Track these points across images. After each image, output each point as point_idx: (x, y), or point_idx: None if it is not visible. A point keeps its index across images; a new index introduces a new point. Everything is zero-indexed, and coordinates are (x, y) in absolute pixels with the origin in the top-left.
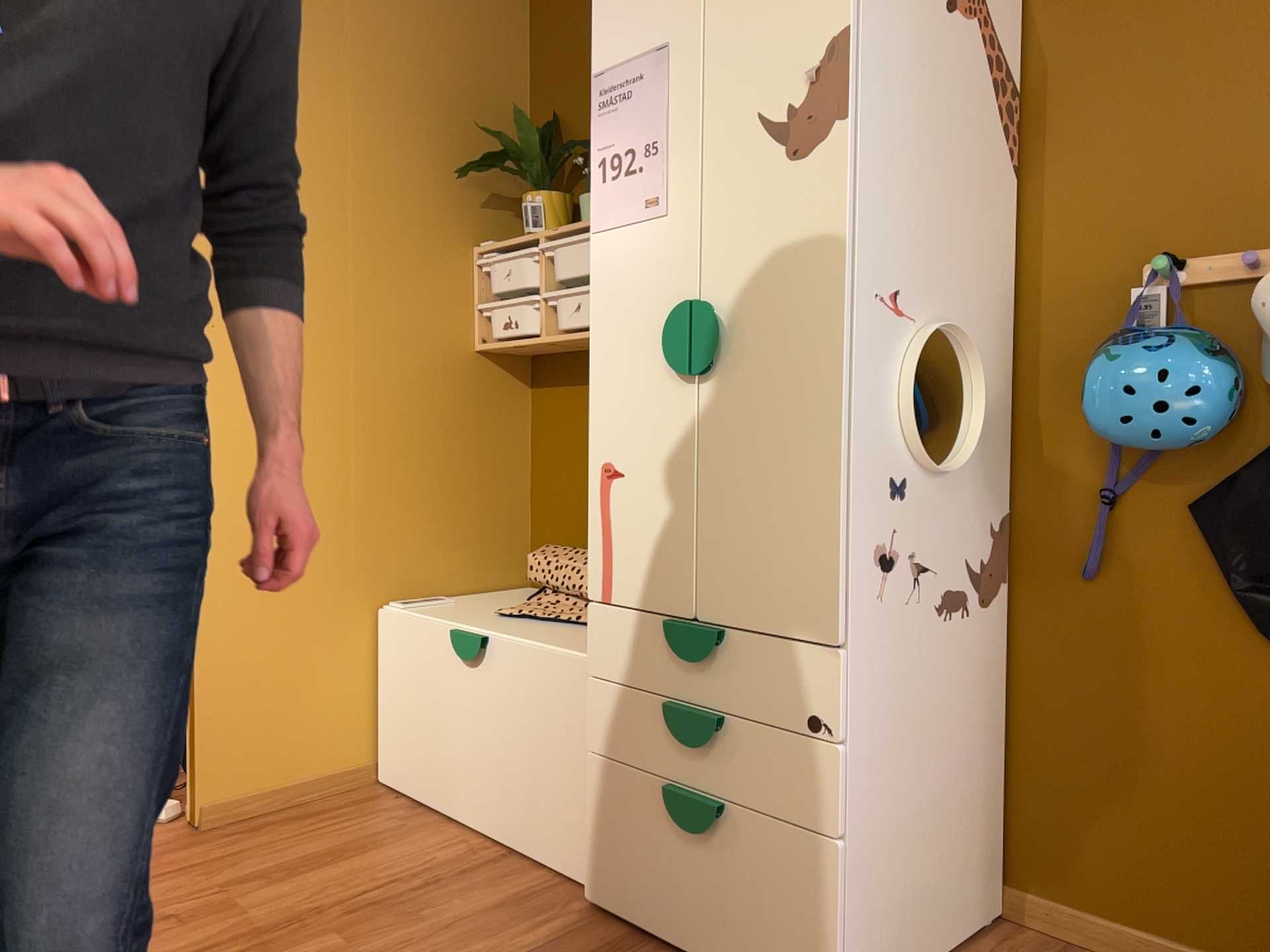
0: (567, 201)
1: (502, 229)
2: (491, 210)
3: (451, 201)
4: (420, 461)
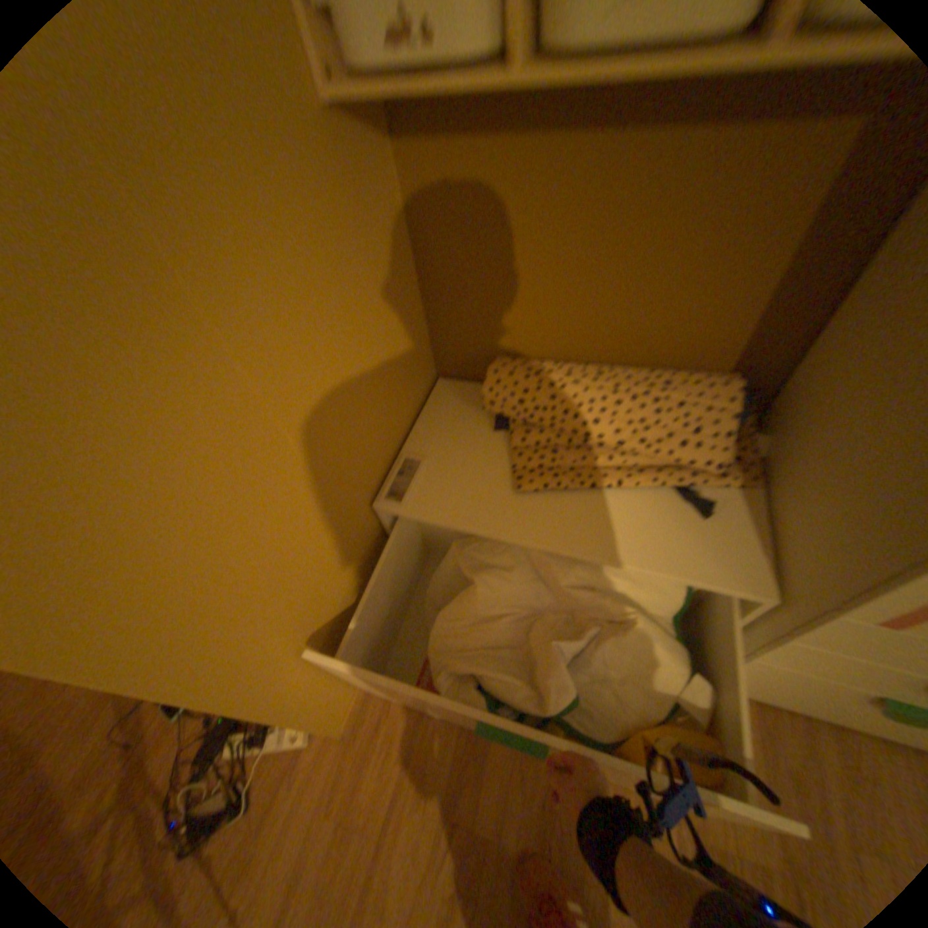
0: None
1: None
2: None
3: None
4: (337, 342)
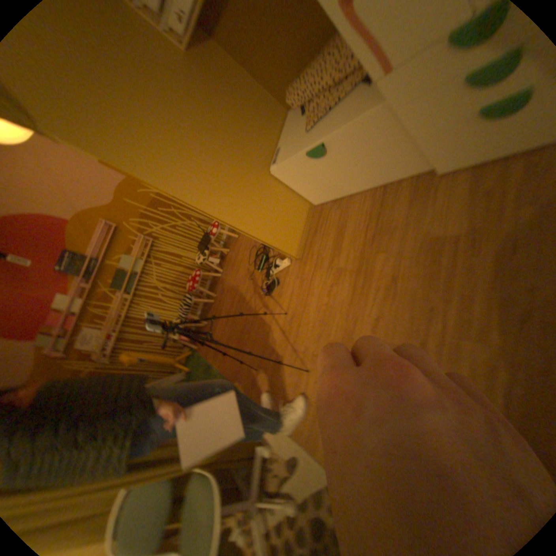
0: None
1: None
2: None
3: None
4: (225, 118)
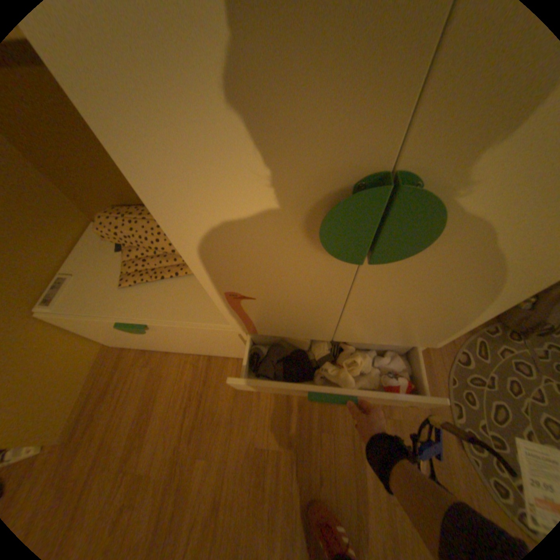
0: None
1: None
2: None
3: None
4: None
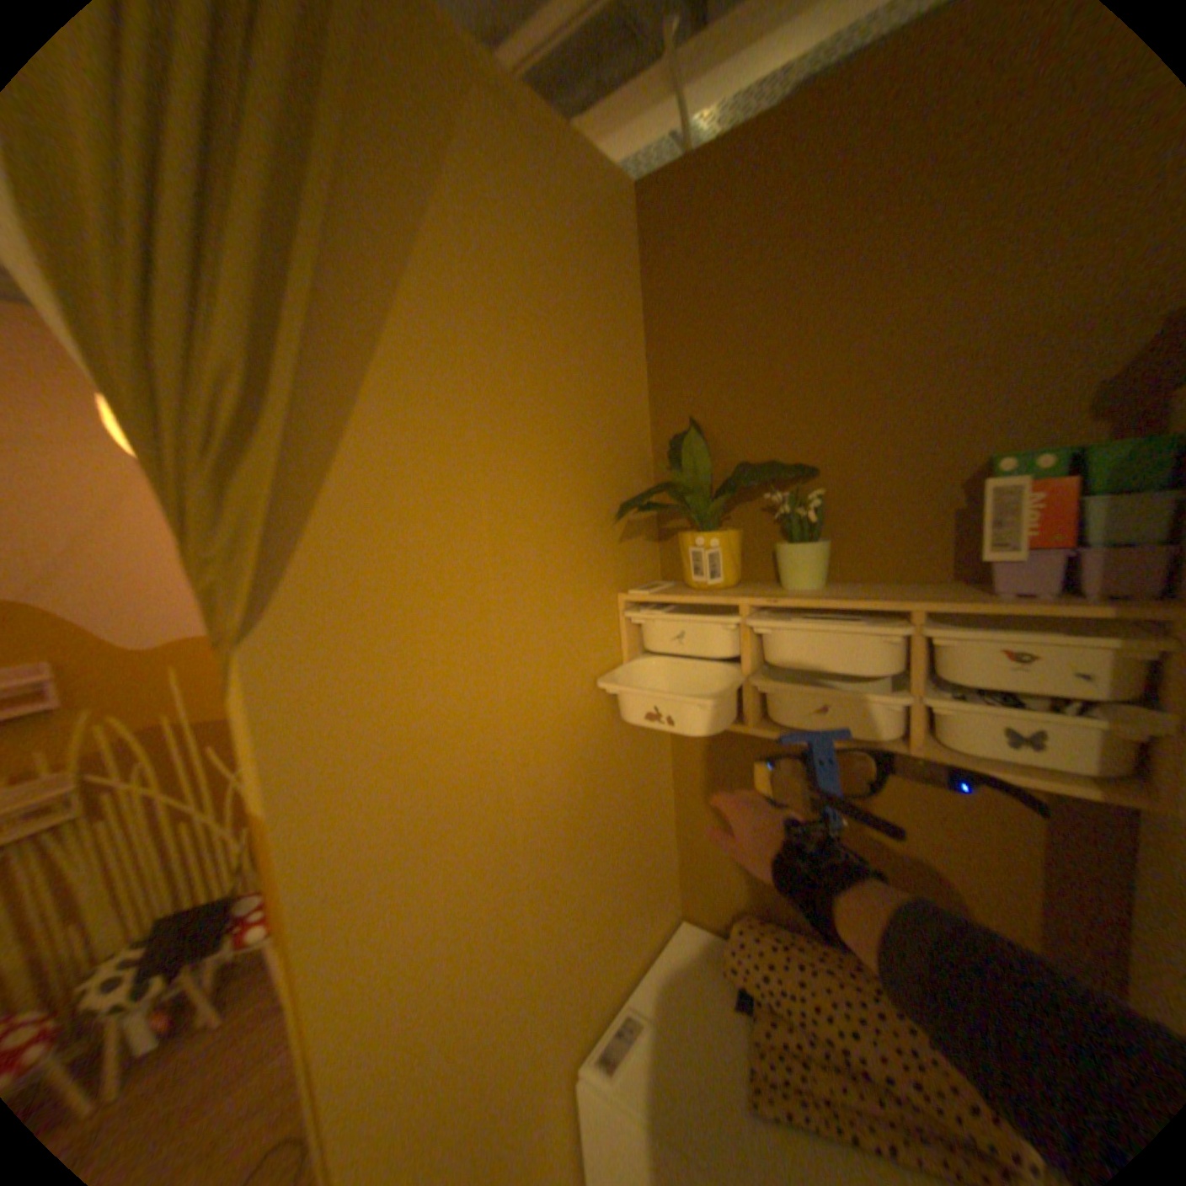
0: (741, 537)
1: (638, 559)
2: (628, 541)
3: (594, 546)
4: (595, 871)
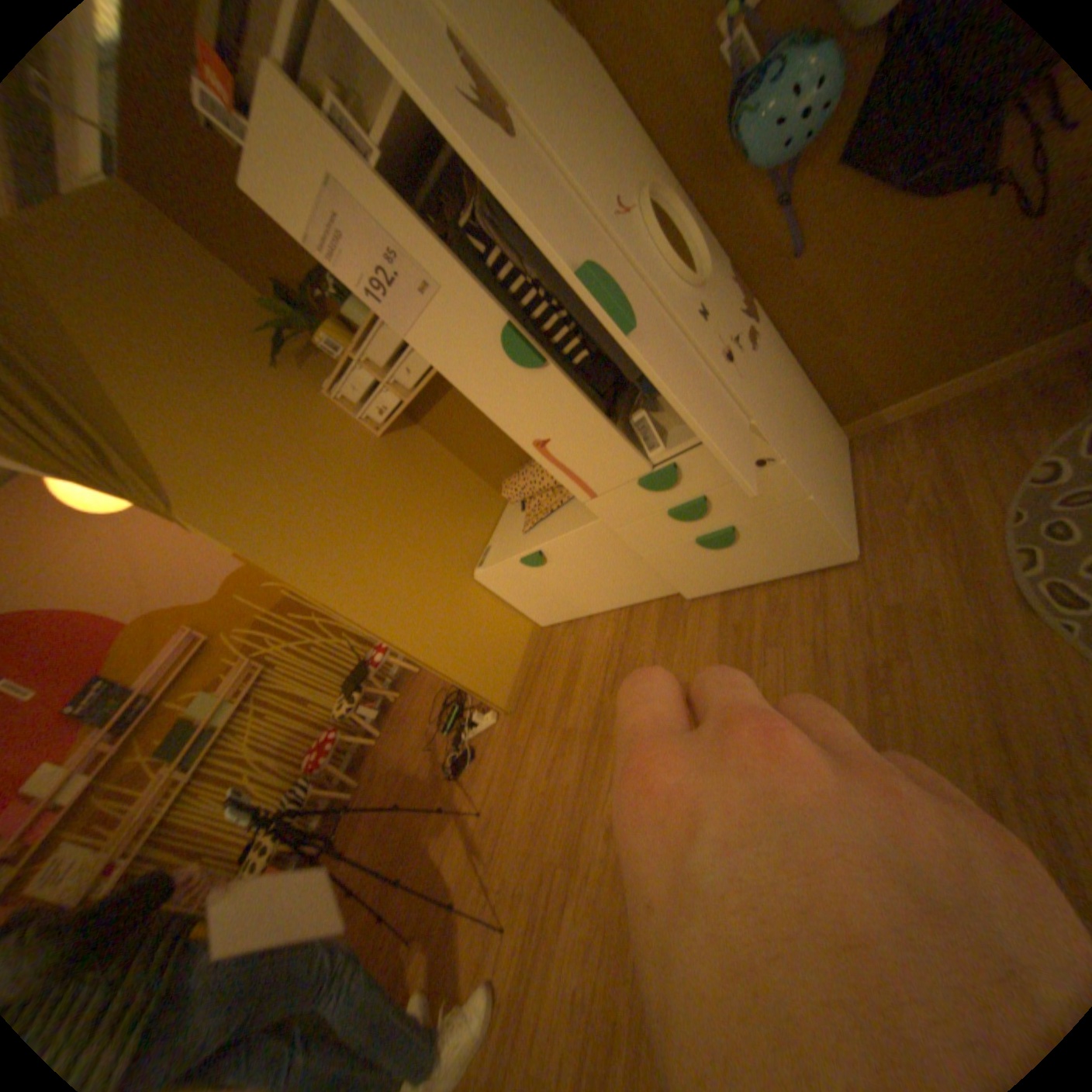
0: (335, 319)
1: (321, 366)
2: (306, 362)
3: (286, 381)
4: (419, 506)
